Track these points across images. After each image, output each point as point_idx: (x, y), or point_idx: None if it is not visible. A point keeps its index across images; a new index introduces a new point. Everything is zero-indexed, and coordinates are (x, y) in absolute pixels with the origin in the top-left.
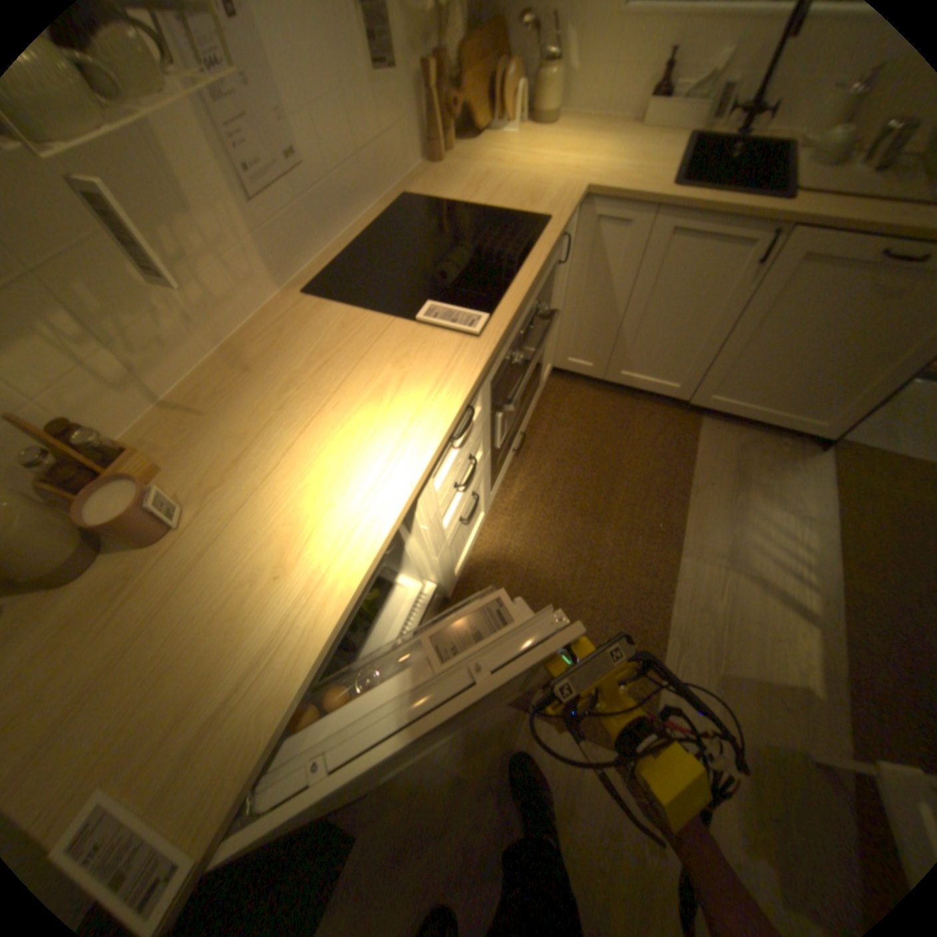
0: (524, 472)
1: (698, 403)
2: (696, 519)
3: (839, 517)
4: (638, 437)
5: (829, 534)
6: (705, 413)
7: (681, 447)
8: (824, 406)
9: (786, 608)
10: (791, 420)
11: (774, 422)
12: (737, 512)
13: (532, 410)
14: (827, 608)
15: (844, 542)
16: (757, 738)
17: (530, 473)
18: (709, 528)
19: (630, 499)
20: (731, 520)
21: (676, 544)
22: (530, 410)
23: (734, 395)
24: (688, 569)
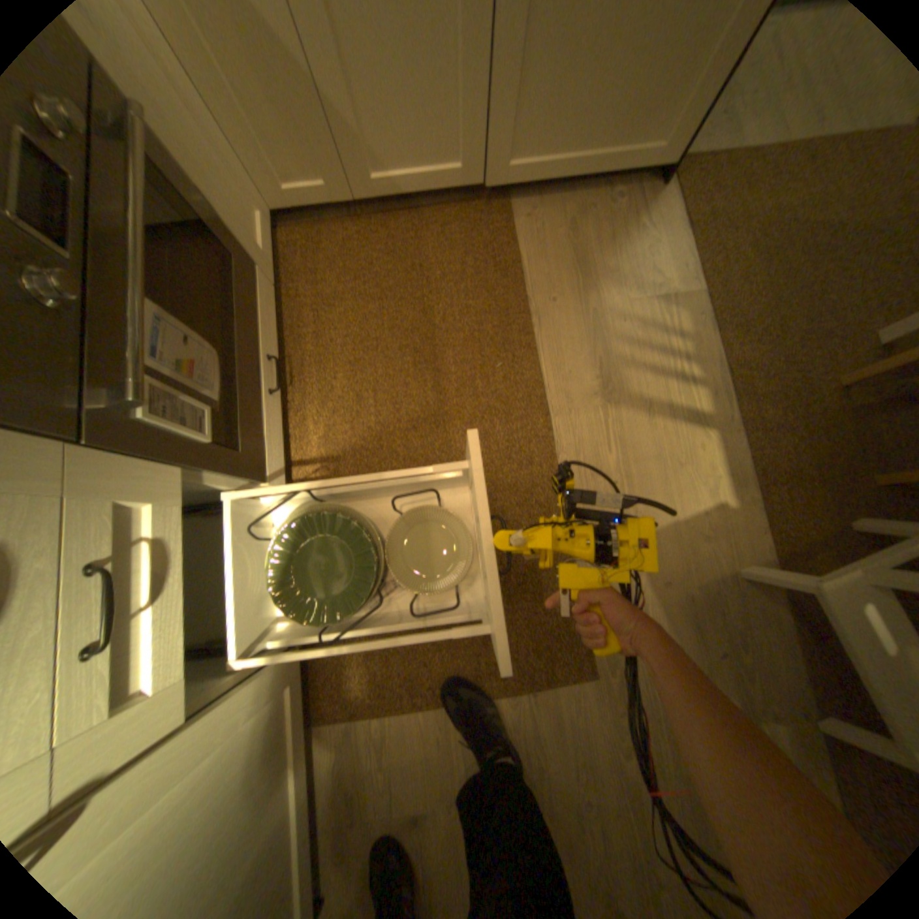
0: (311, 405)
1: (494, 183)
2: (549, 362)
3: (700, 275)
4: (438, 274)
5: (695, 304)
6: (509, 193)
7: (496, 264)
8: (653, 117)
9: (675, 425)
10: (616, 157)
11: (596, 170)
12: (590, 326)
13: (270, 305)
14: (714, 401)
15: (712, 307)
16: (685, 589)
17: (319, 403)
18: (567, 366)
19: (462, 374)
20: (587, 341)
21: (537, 408)
22: (265, 310)
23: (535, 149)
24: (561, 435)
